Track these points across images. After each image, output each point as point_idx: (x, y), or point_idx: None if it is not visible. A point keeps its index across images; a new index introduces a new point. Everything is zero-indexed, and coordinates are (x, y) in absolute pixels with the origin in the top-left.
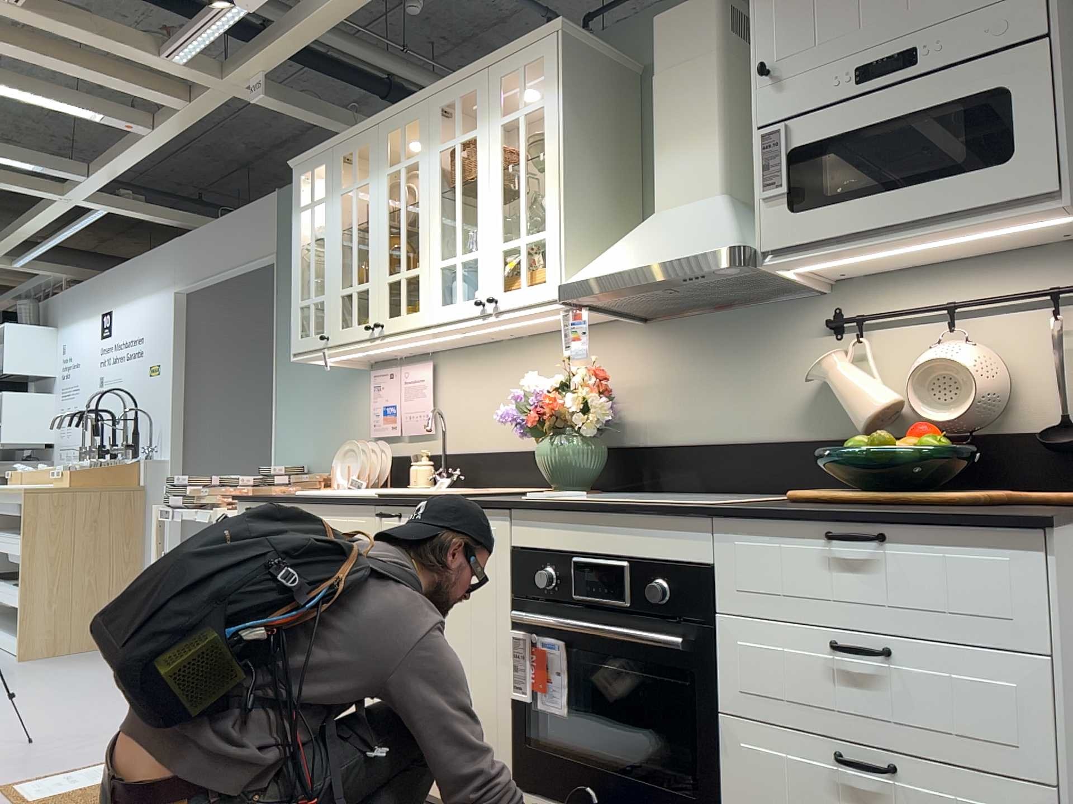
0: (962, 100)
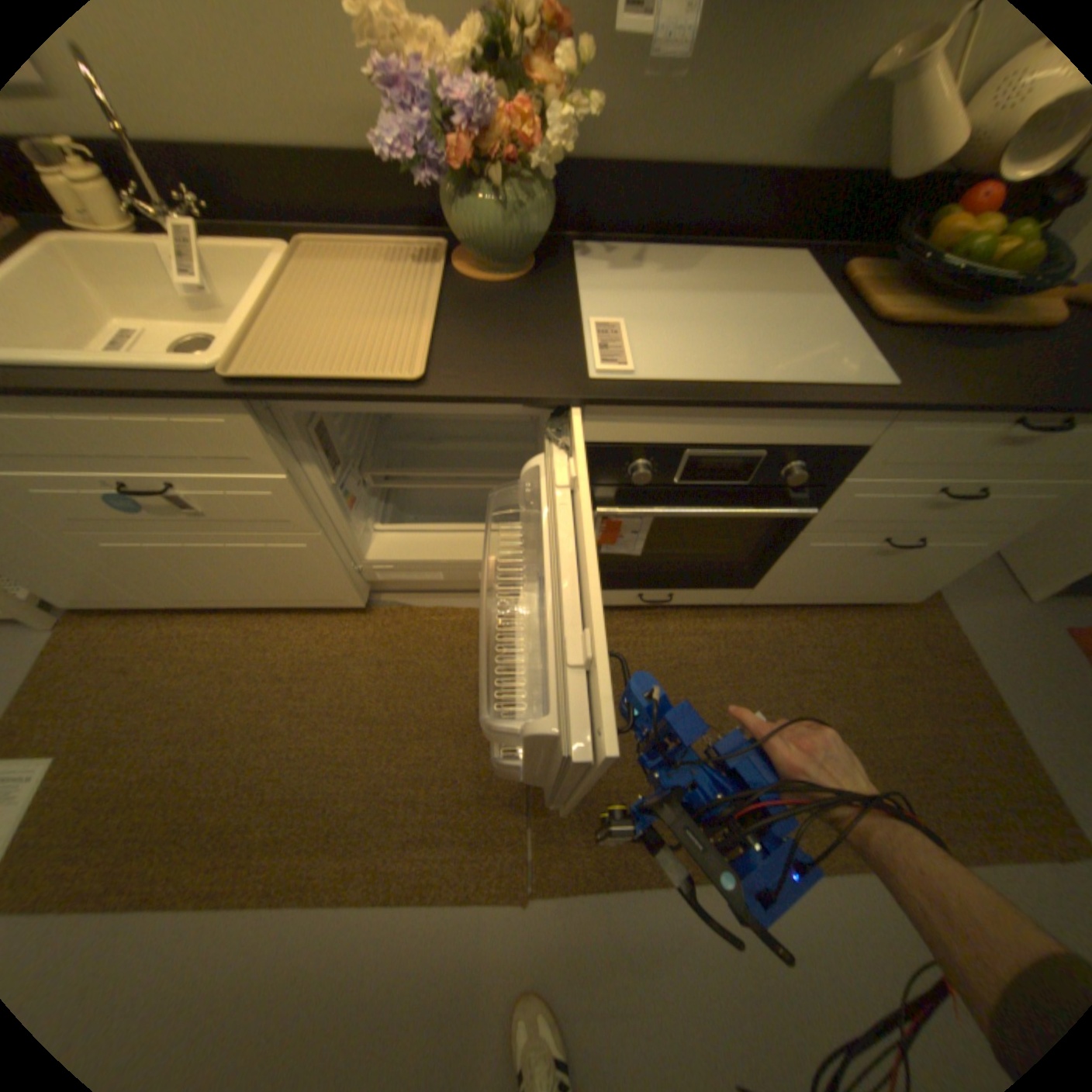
0: None
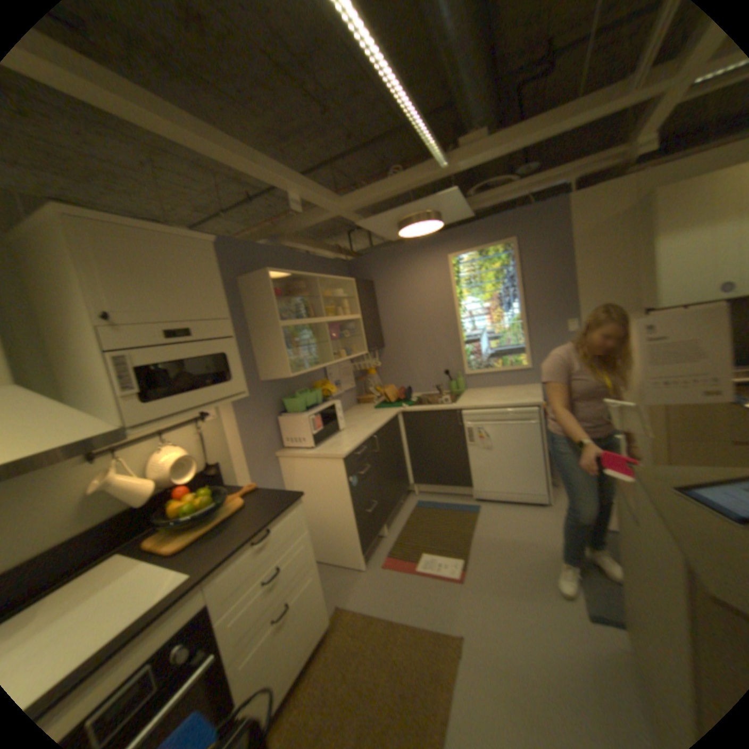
0: (214, 355)
